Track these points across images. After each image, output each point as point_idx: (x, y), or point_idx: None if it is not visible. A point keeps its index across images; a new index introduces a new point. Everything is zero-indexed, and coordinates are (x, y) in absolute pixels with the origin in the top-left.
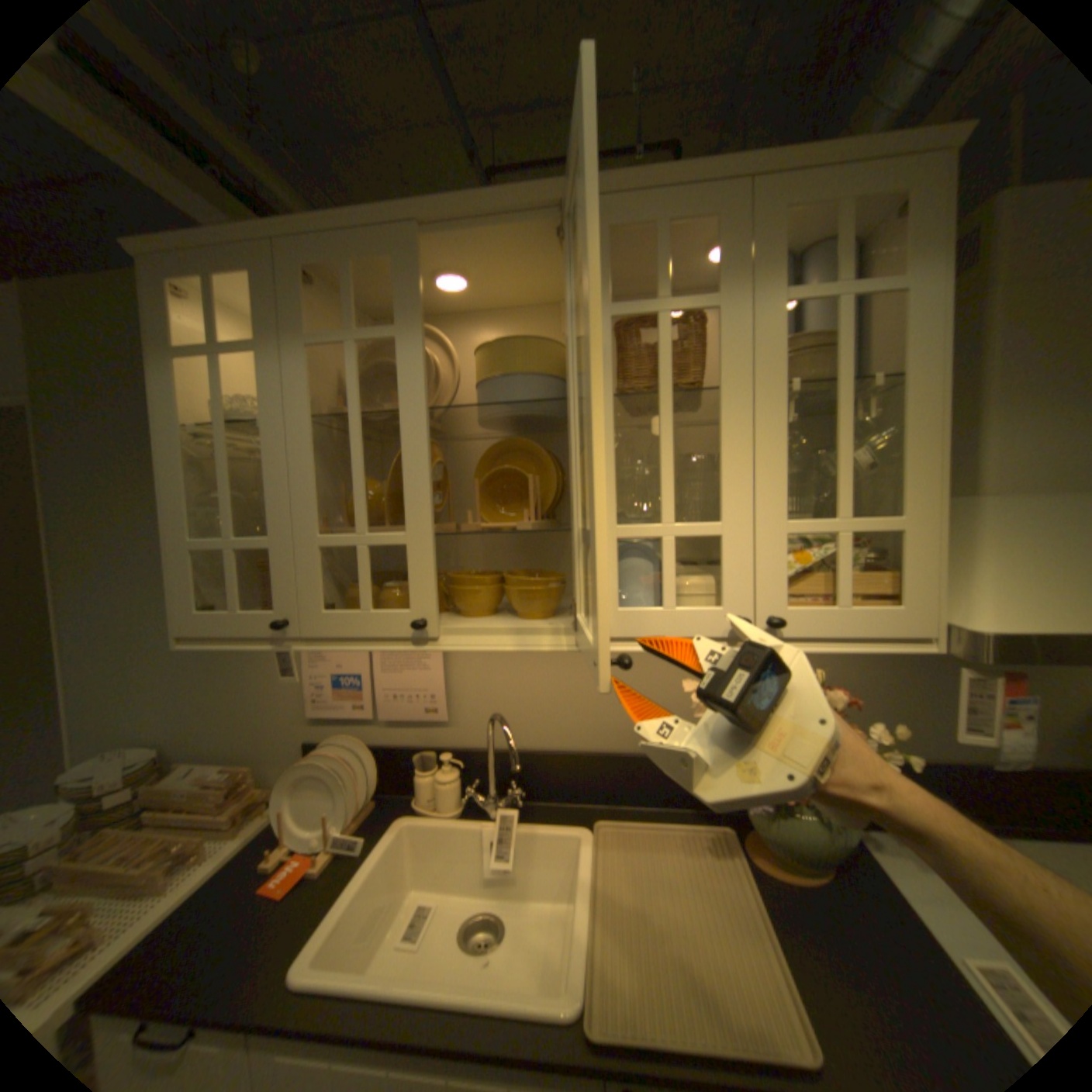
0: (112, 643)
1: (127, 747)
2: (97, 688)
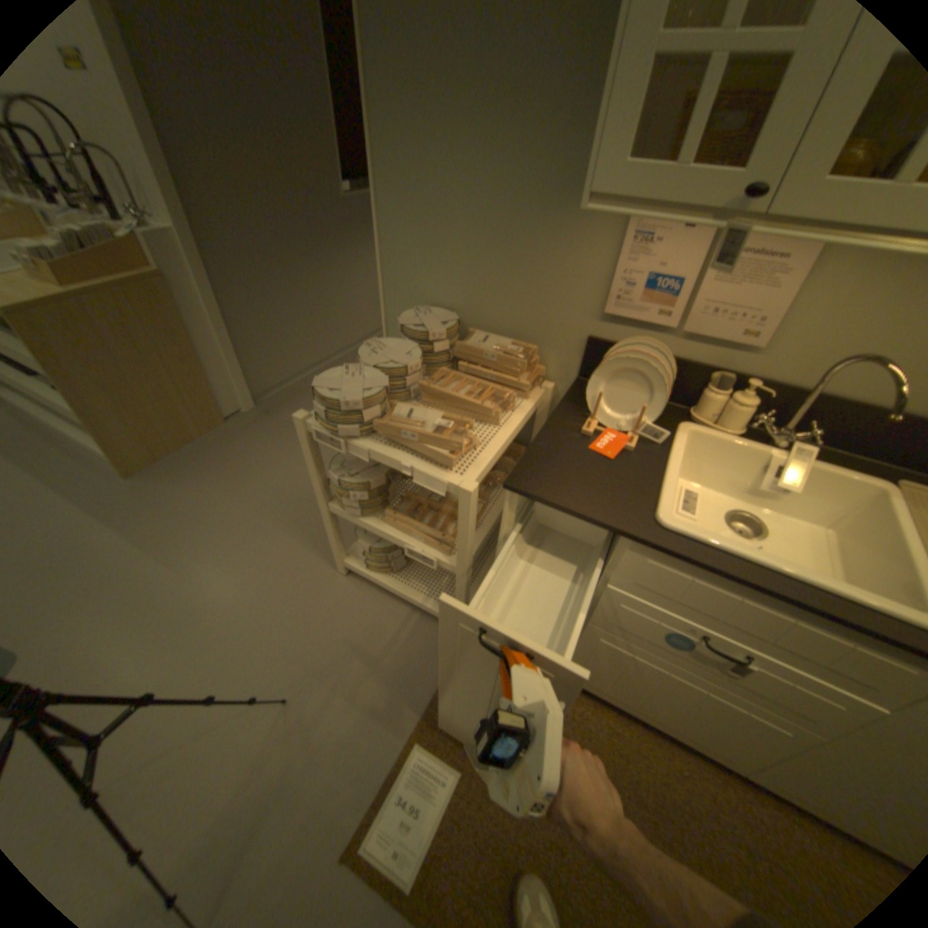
0: (421, 200)
1: (430, 305)
2: (406, 247)
